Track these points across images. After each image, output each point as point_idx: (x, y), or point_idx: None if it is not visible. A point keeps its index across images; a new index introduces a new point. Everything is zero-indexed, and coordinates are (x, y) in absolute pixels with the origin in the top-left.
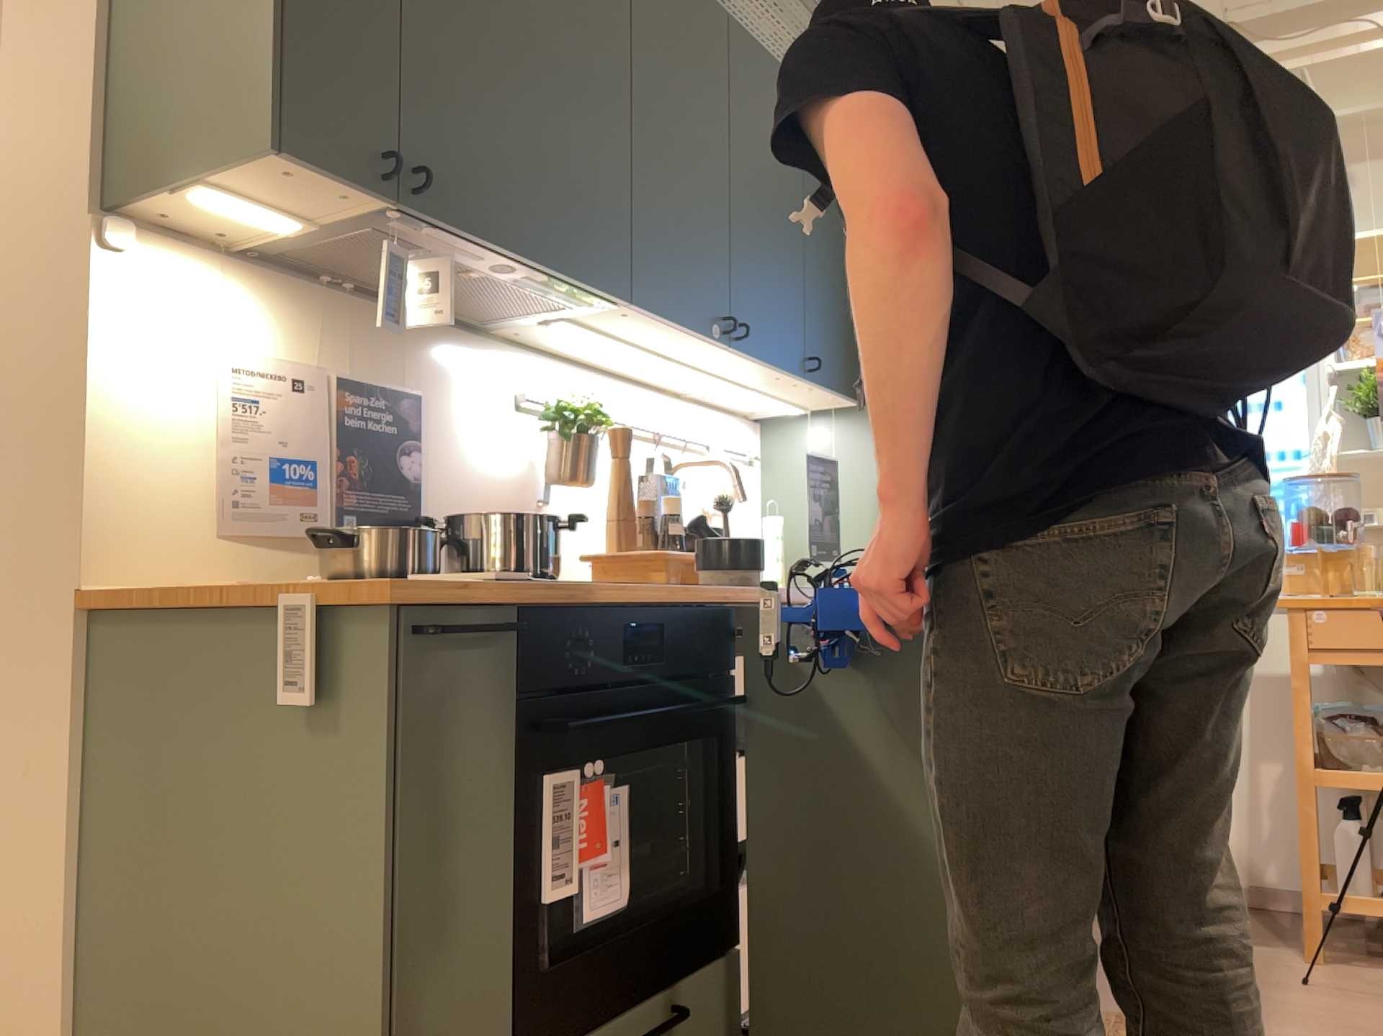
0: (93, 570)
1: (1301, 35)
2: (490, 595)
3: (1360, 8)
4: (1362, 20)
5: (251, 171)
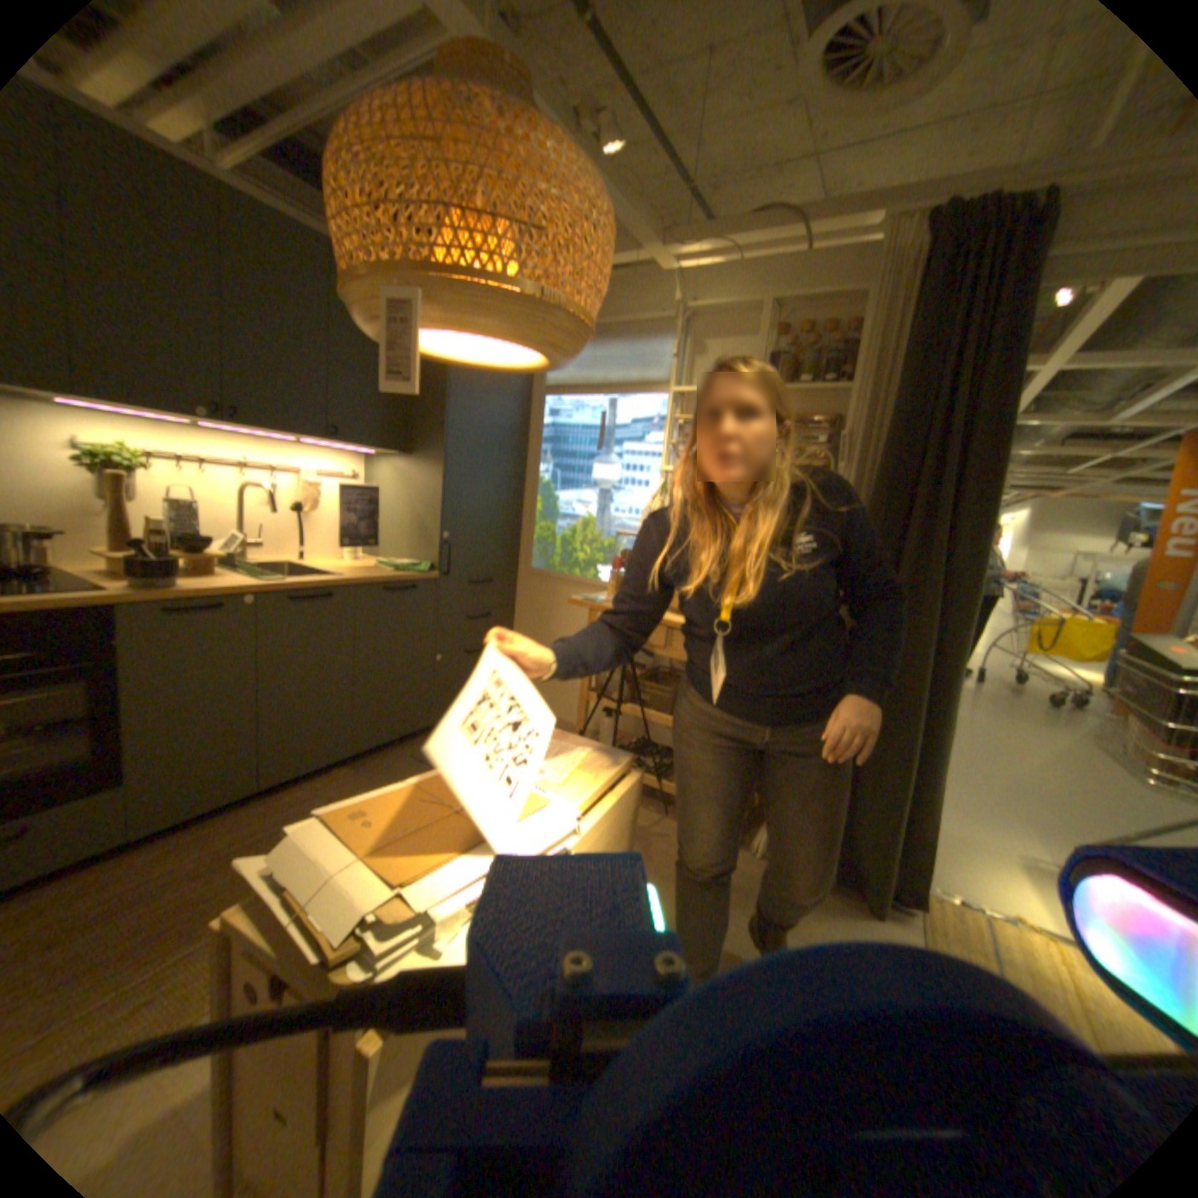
0: None
1: (702, 237)
2: None
3: (735, 223)
4: (735, 232)
5: None
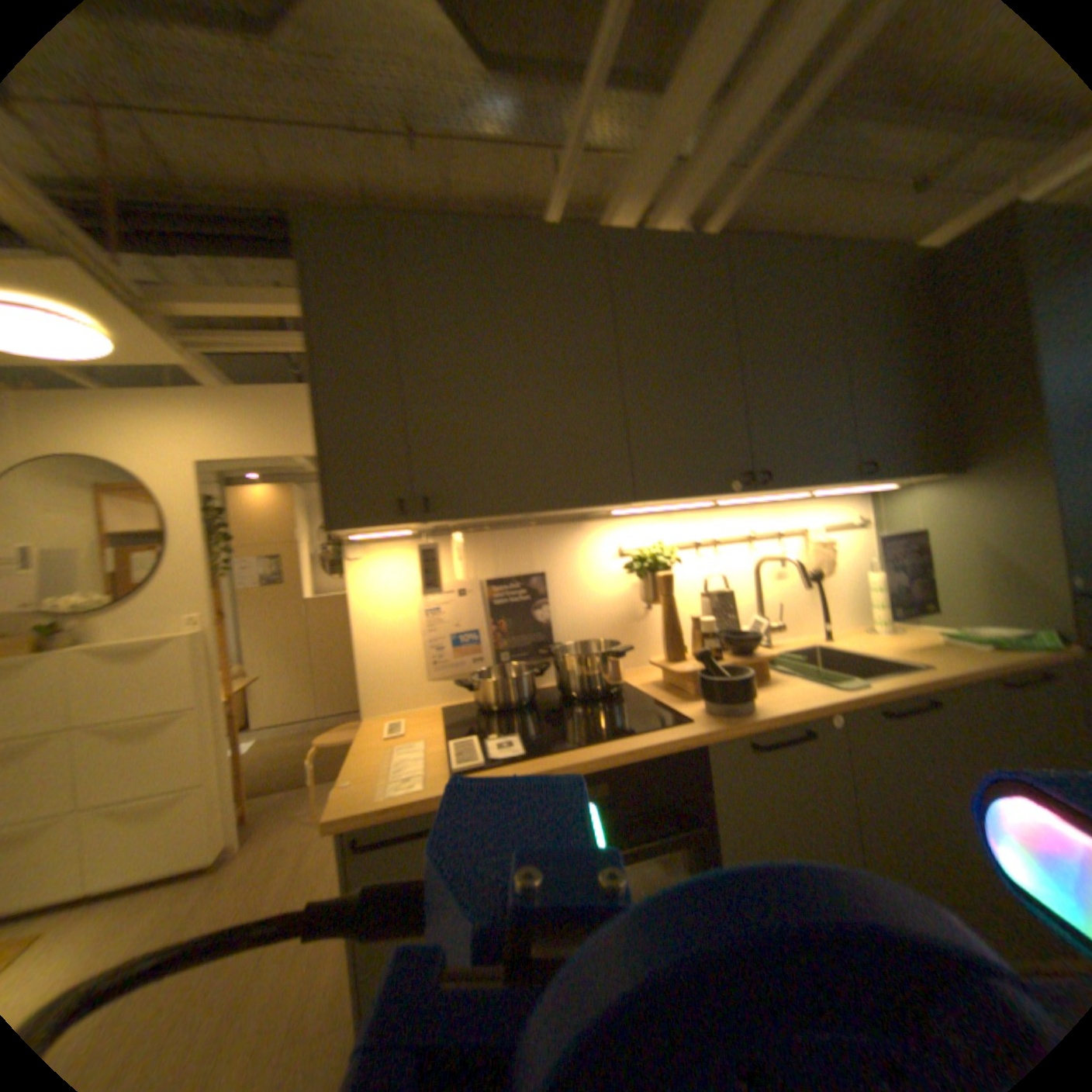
0: (366, 709)
1: None
2: (416, 807)
3: None
4: None
5: (342, 532)
